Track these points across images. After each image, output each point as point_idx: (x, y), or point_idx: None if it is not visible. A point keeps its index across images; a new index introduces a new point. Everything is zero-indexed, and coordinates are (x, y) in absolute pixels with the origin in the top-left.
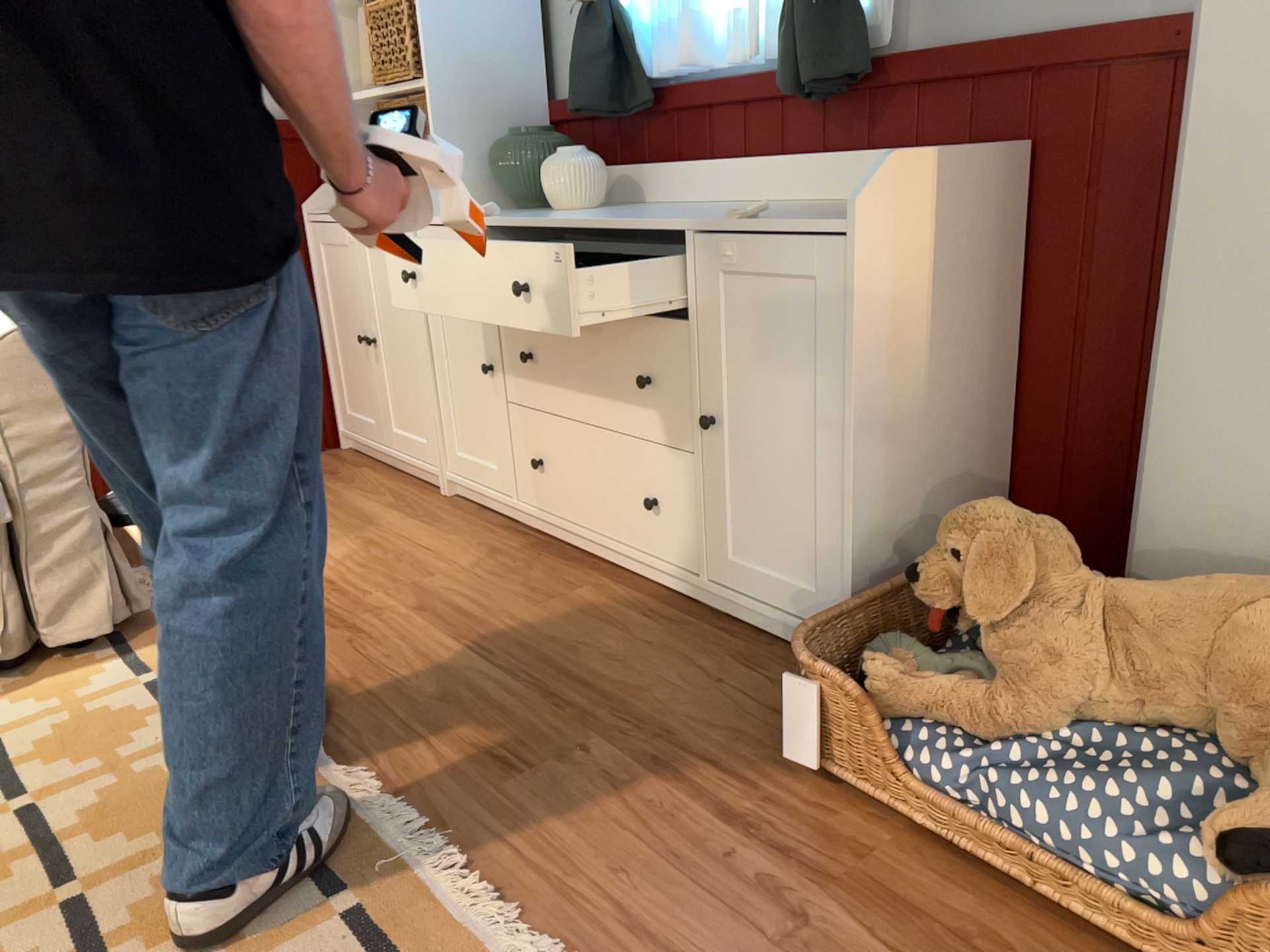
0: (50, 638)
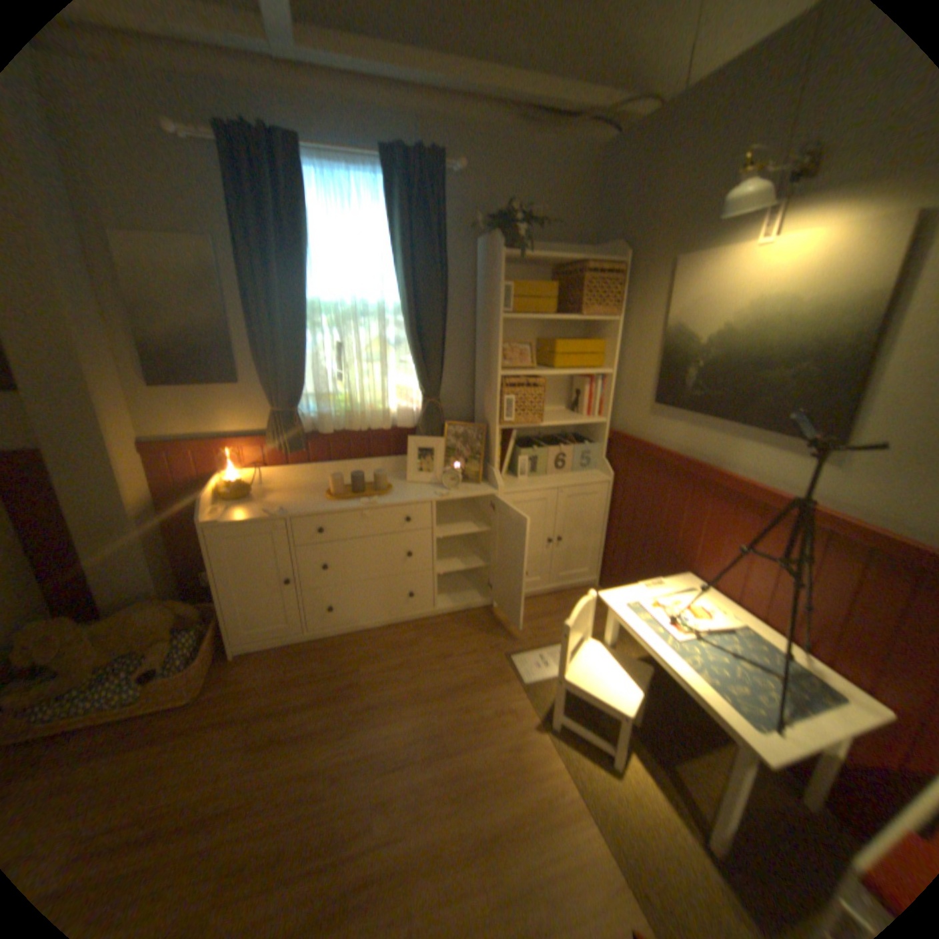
0: None
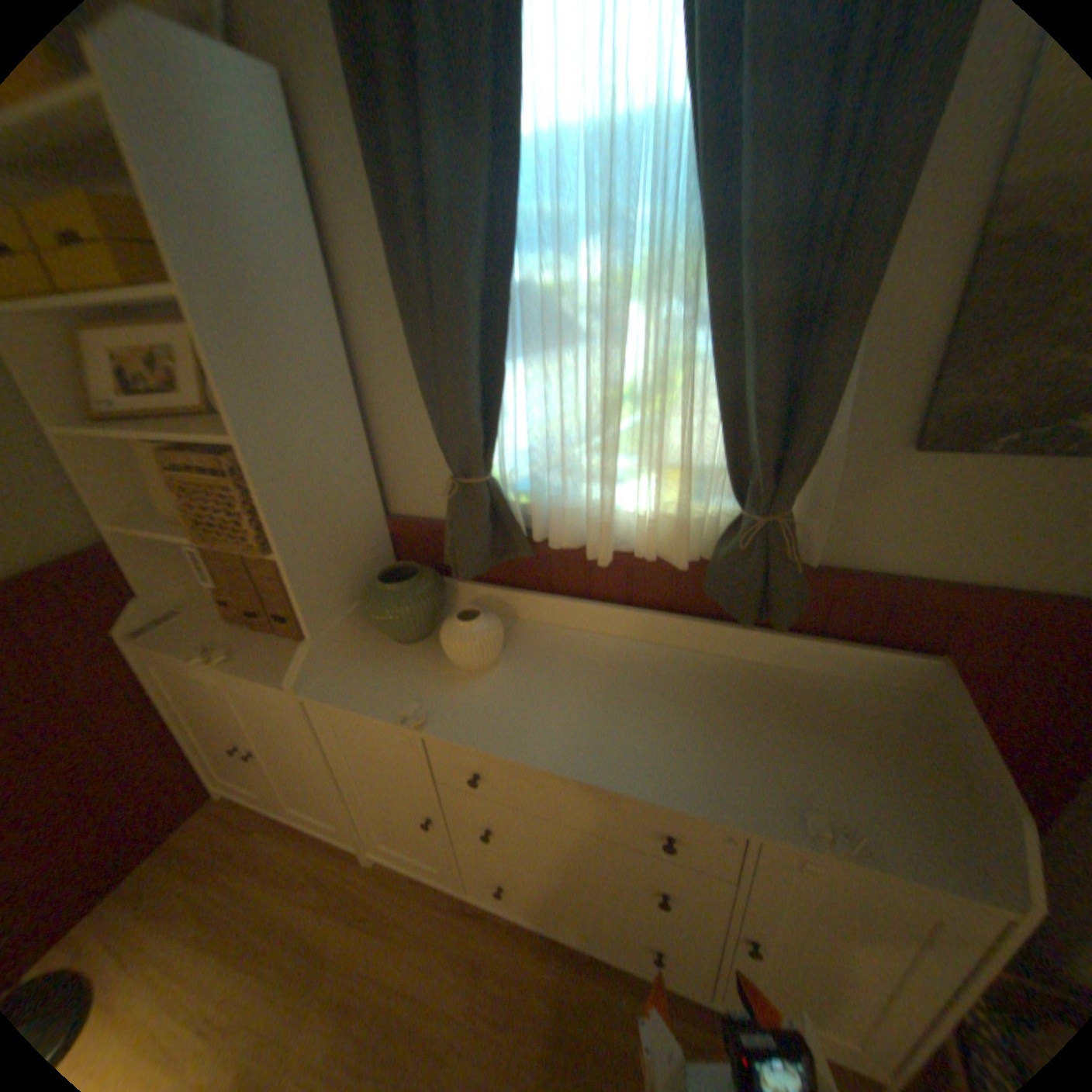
0: None
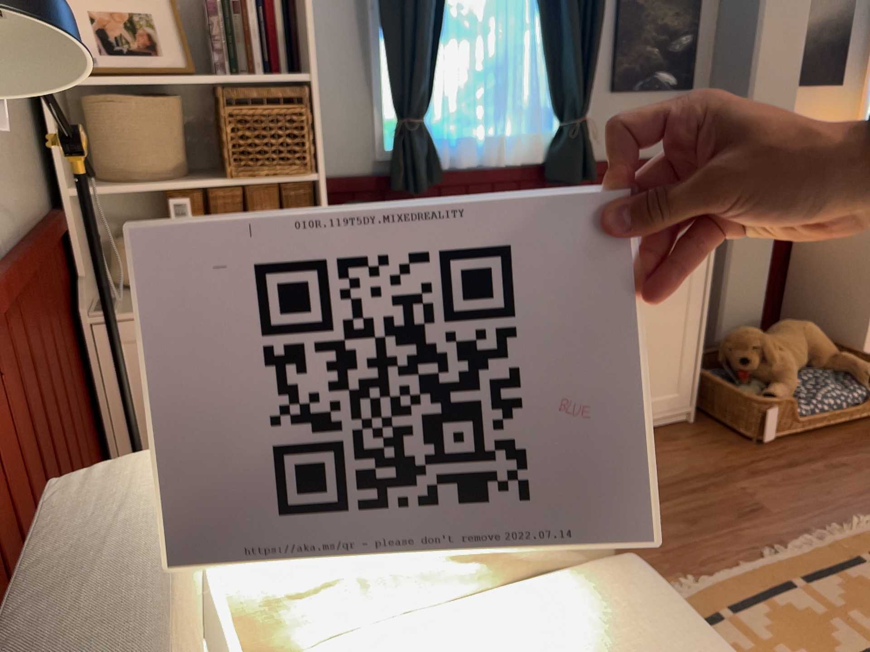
0: None
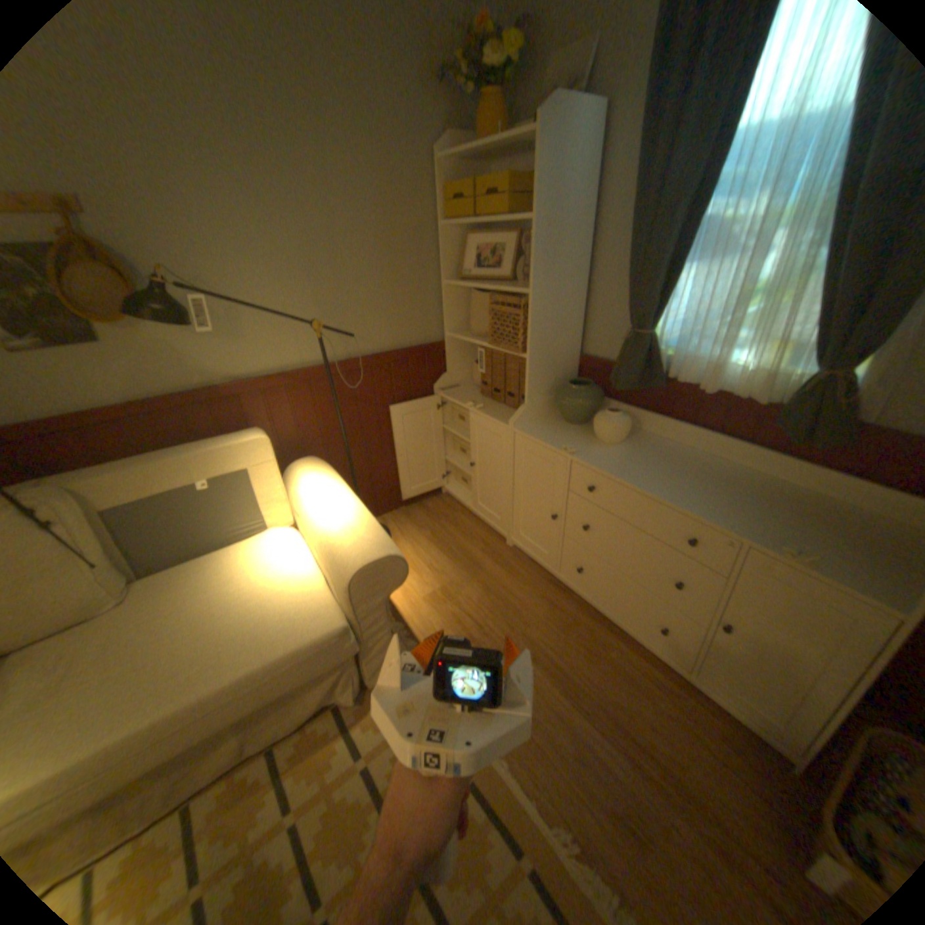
0: (368, 683)
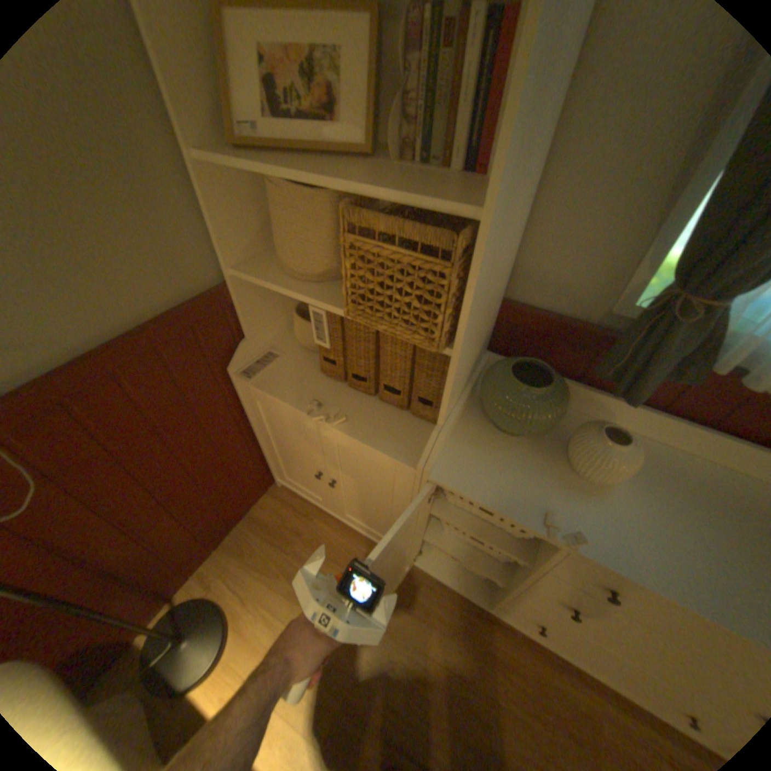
0: None
